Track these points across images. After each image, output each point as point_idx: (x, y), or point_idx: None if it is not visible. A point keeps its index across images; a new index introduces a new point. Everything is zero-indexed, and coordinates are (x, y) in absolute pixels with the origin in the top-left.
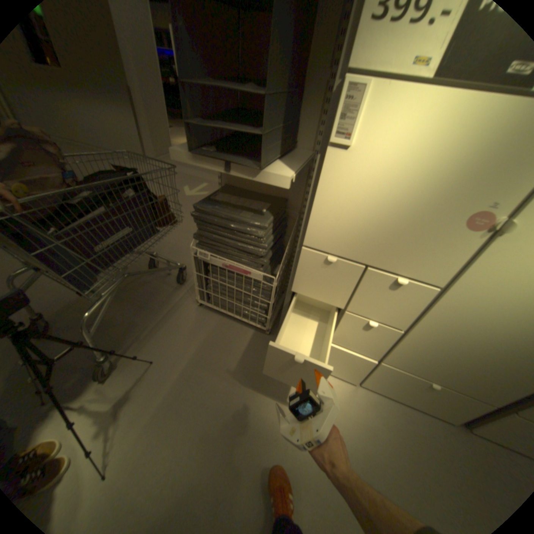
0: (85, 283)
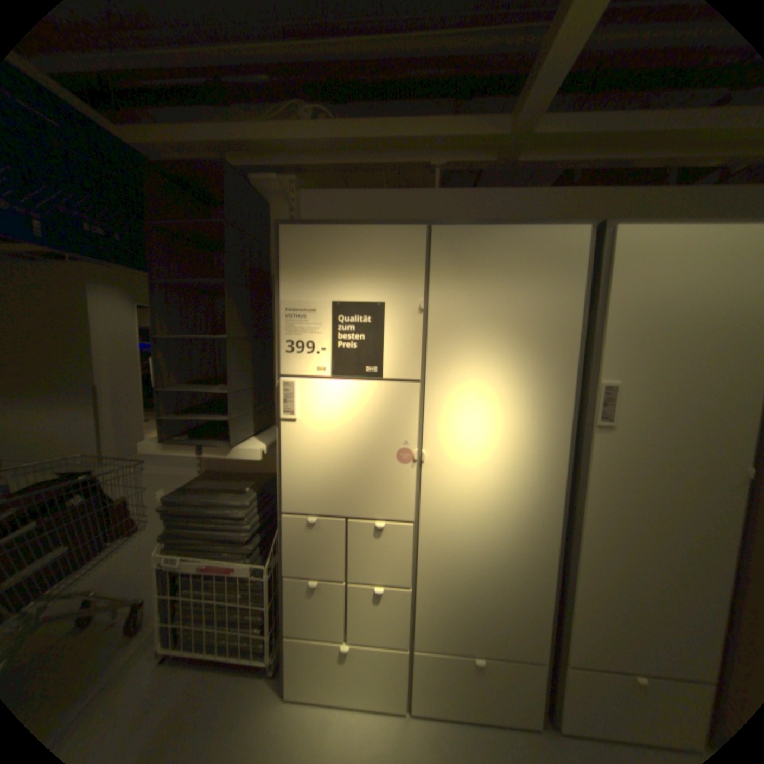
0: None
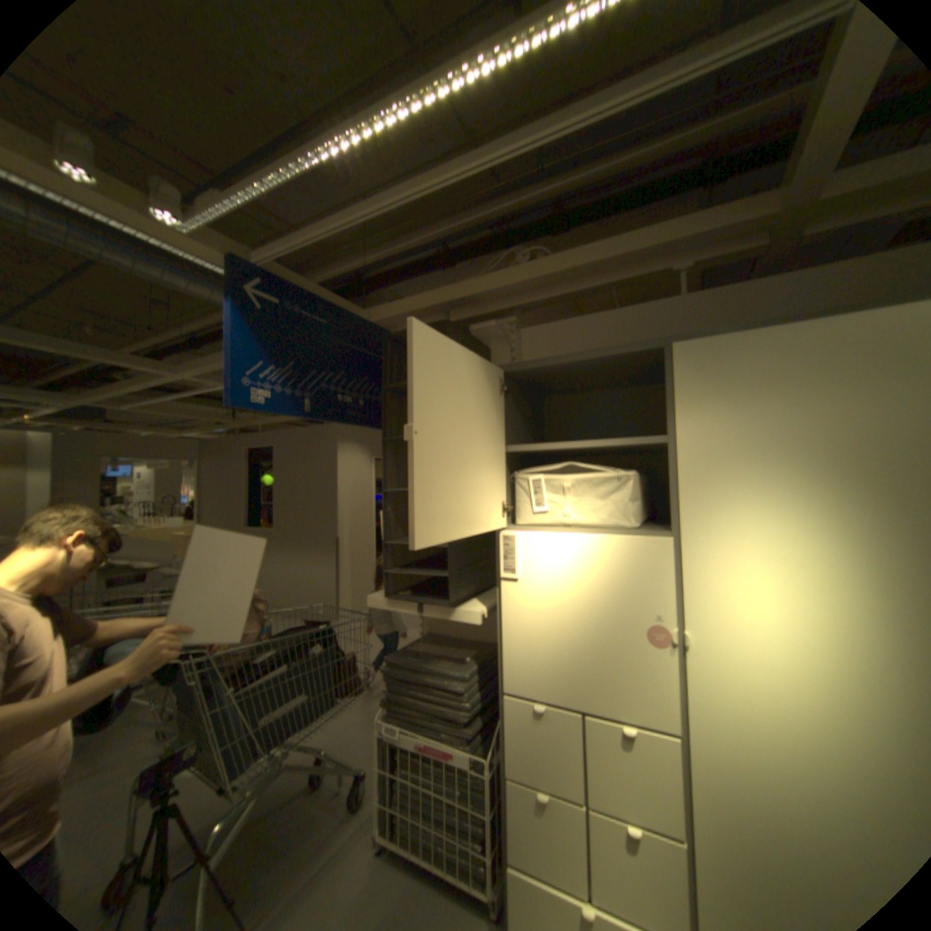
0: (233, 772)
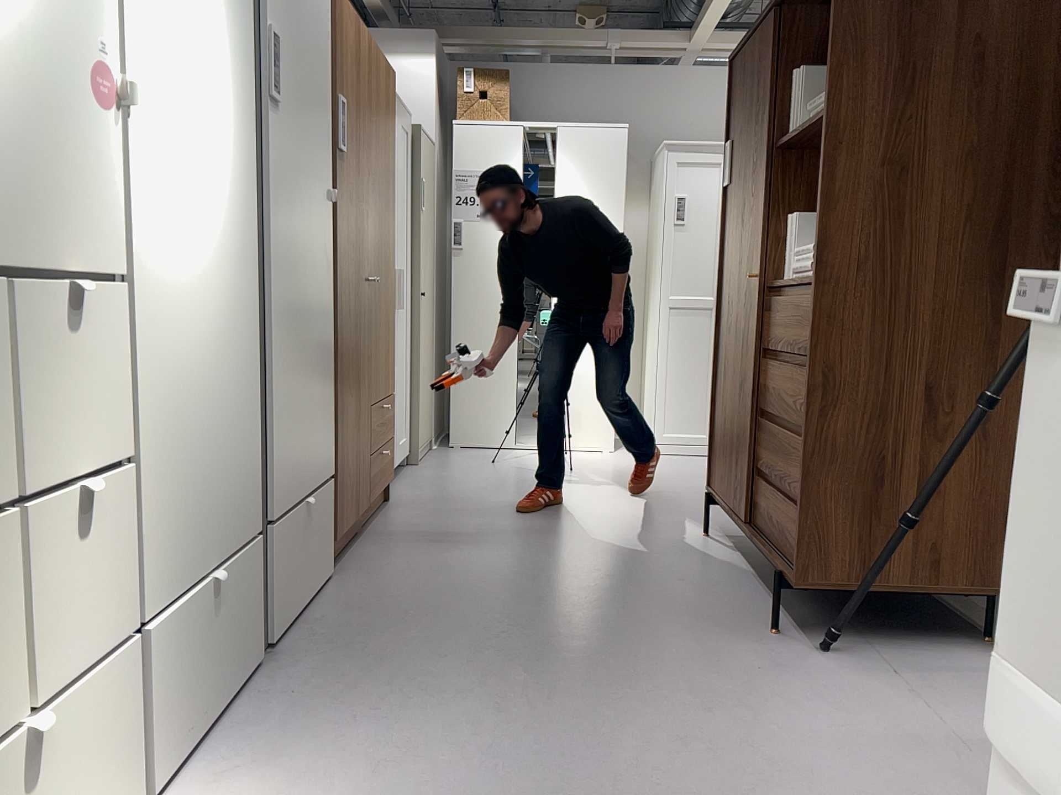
0: None
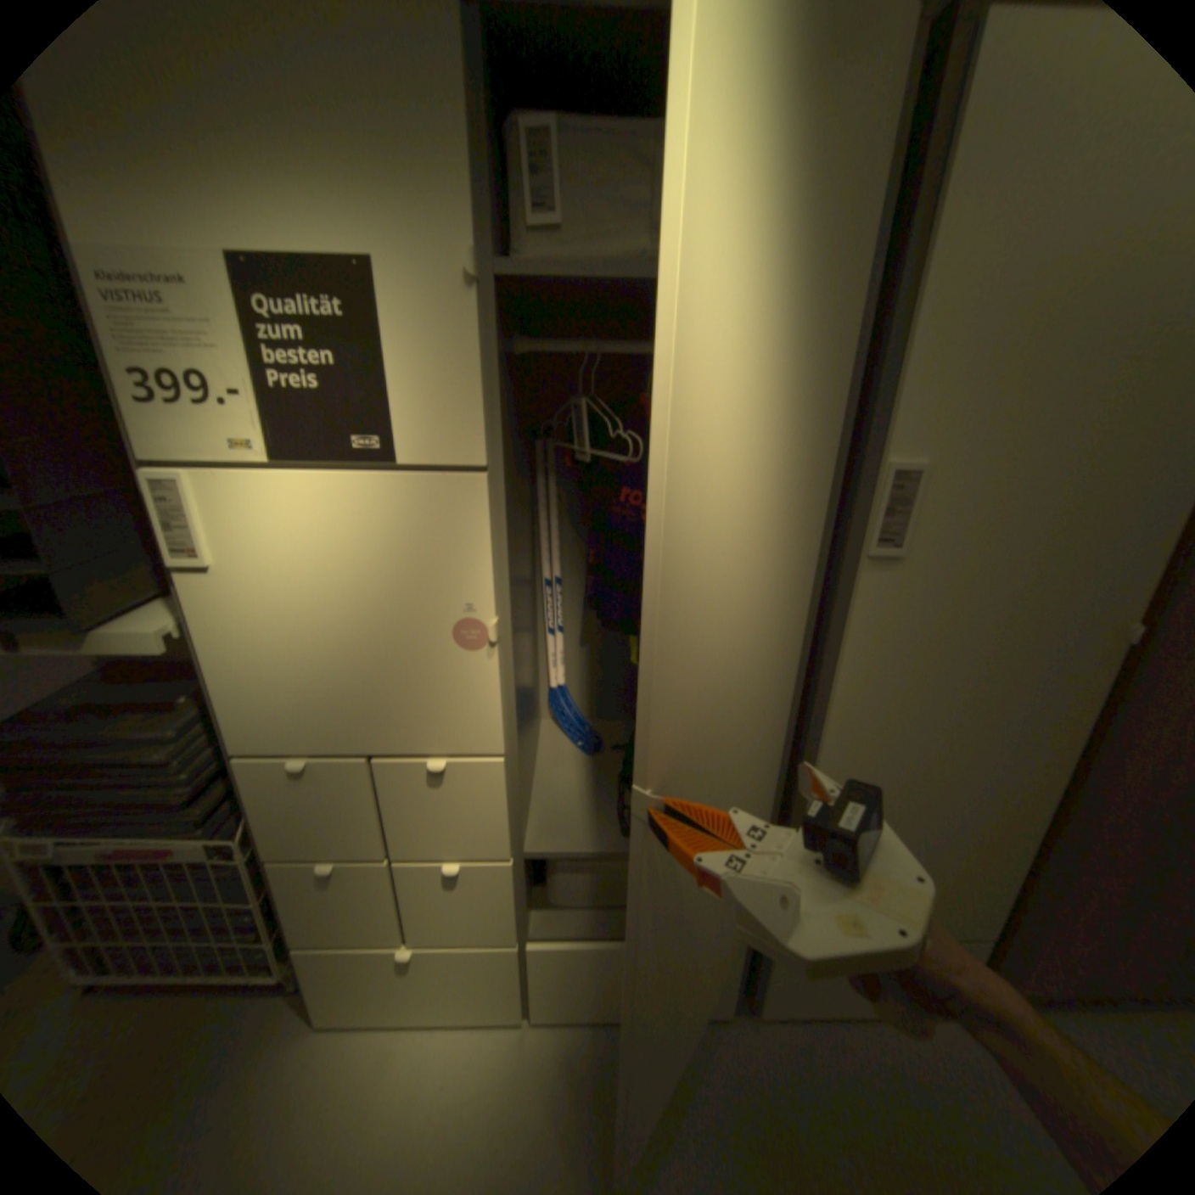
0: None
